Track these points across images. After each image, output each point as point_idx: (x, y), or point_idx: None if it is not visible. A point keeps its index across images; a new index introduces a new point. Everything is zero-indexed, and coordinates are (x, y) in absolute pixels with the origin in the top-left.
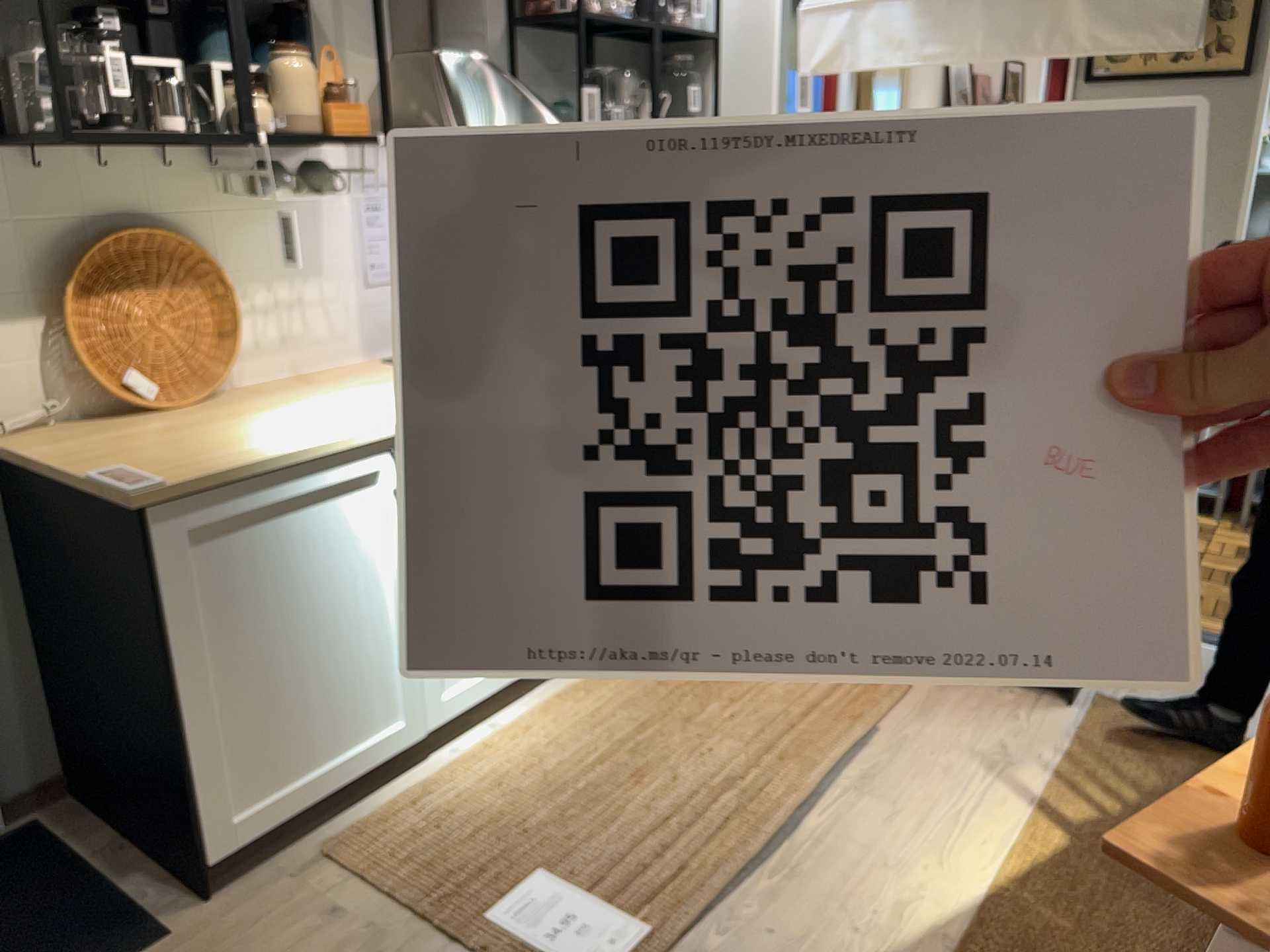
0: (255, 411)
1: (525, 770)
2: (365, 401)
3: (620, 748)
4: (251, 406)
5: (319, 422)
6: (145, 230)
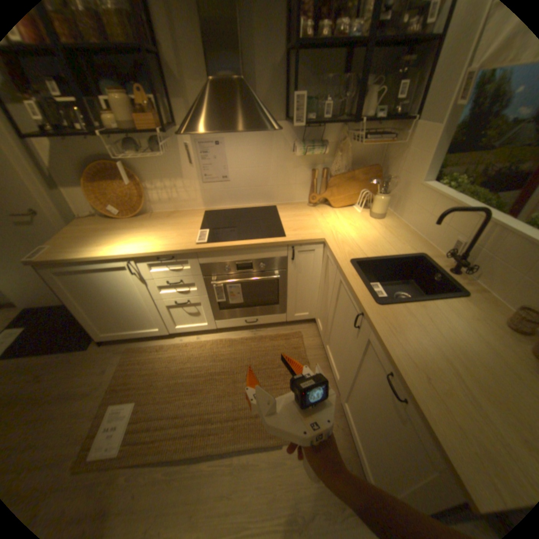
0: (129, 226)
1: (179, 361)
2: (153, 233)
3: (205, 375)
4: (134, 223)
5: (120, 241)
6: (105, 160)
